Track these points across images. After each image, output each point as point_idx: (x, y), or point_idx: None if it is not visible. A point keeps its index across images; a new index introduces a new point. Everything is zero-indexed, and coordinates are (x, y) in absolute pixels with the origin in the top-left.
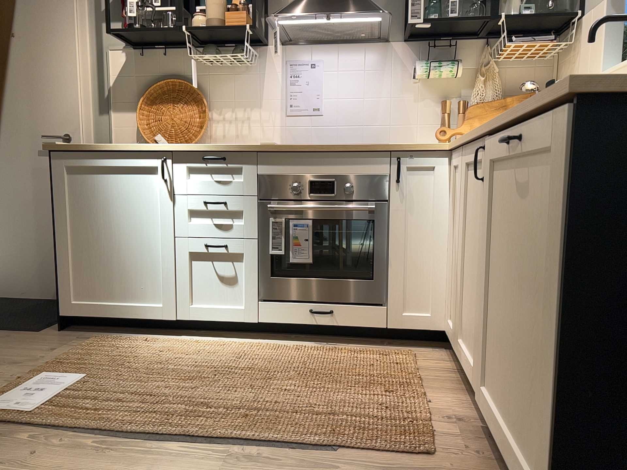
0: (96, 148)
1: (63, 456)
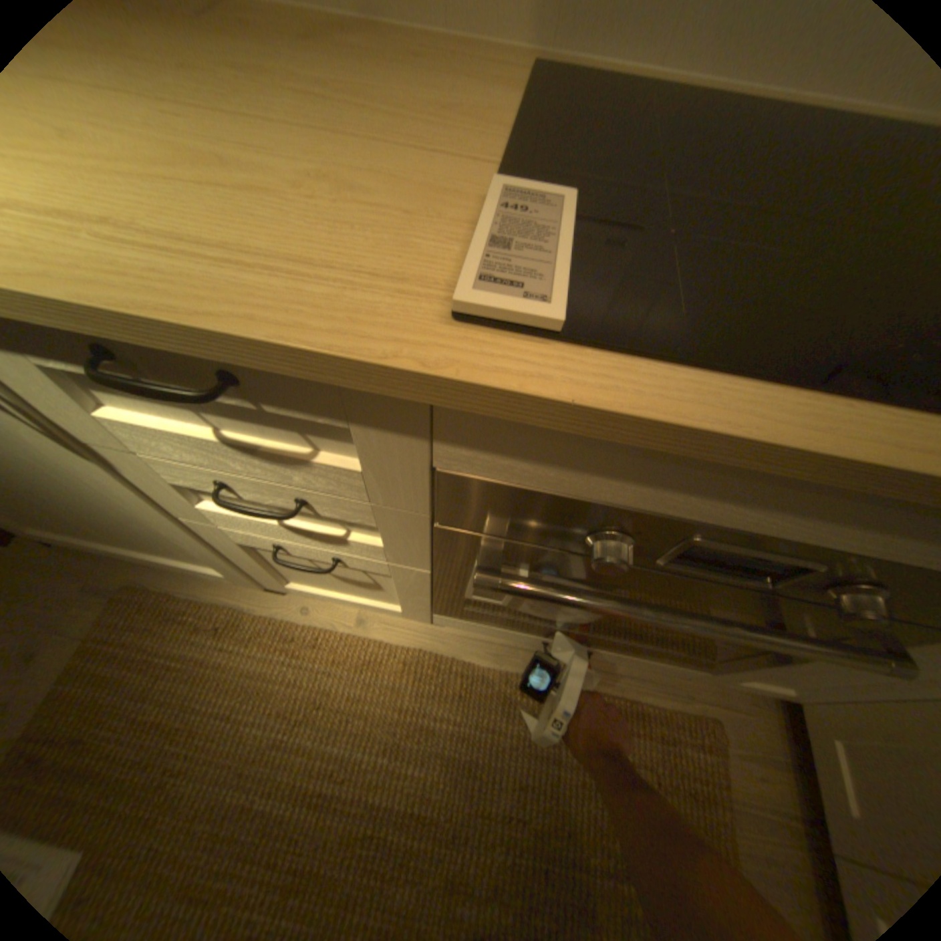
0: None
1: None
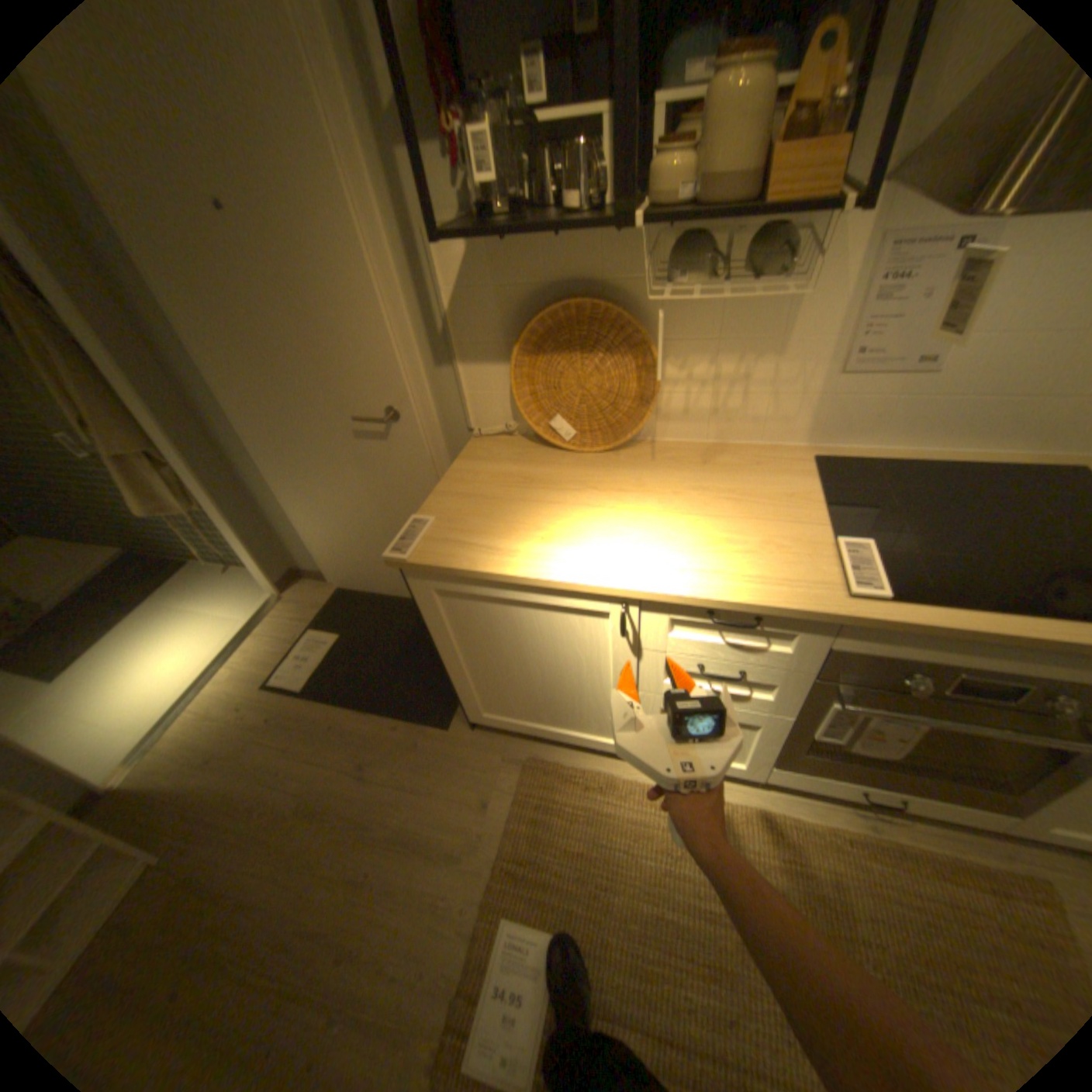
0: (486, 576)
1: None
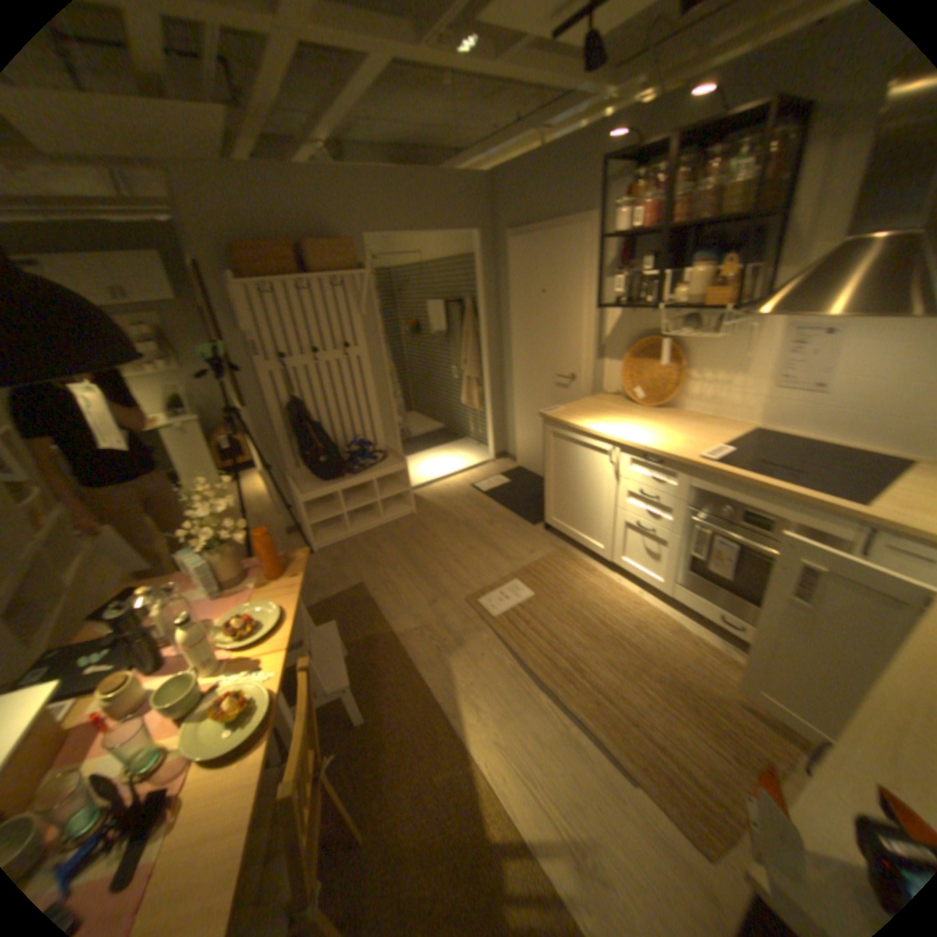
0: (570, 425)
1: (495, 663)
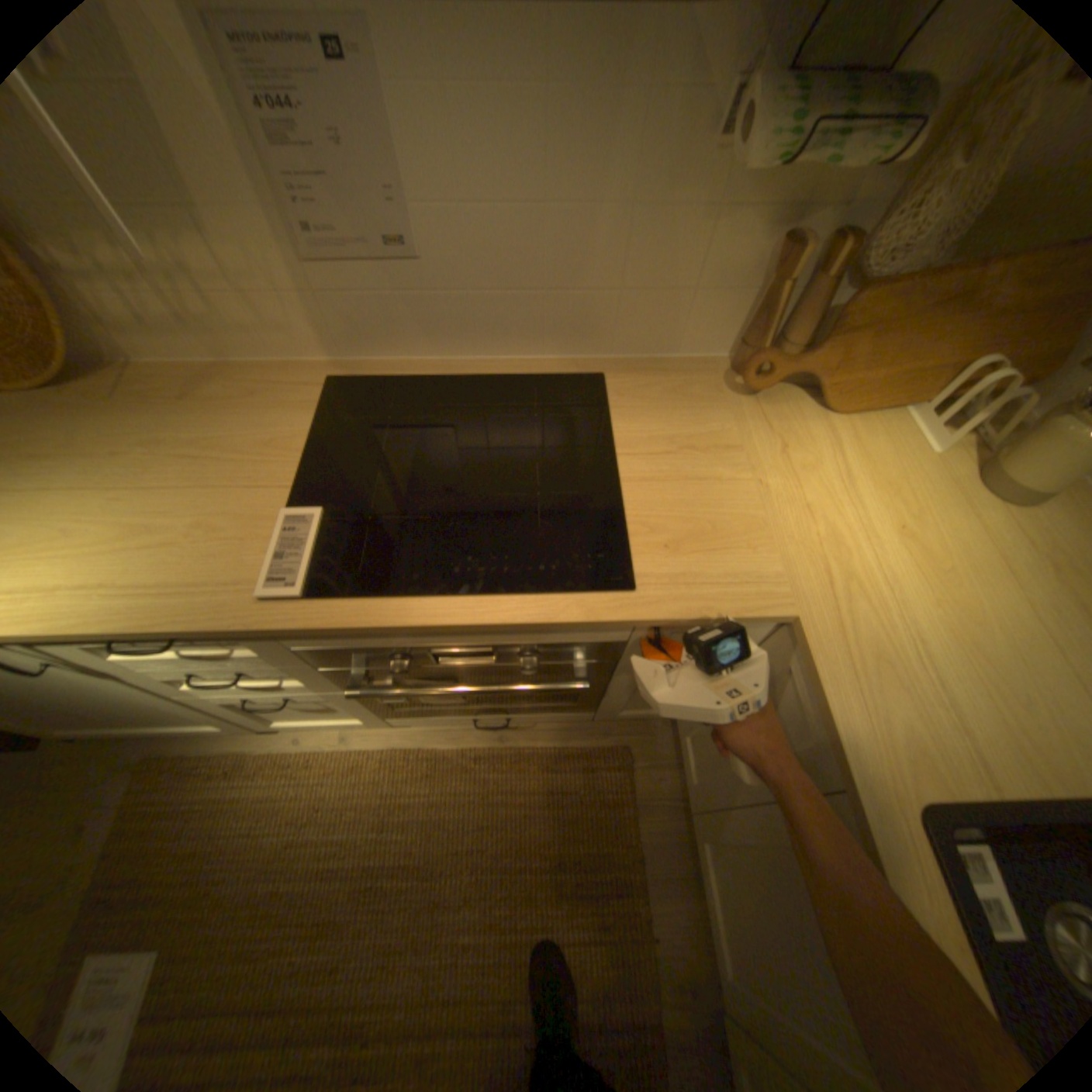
0: None
1: None
